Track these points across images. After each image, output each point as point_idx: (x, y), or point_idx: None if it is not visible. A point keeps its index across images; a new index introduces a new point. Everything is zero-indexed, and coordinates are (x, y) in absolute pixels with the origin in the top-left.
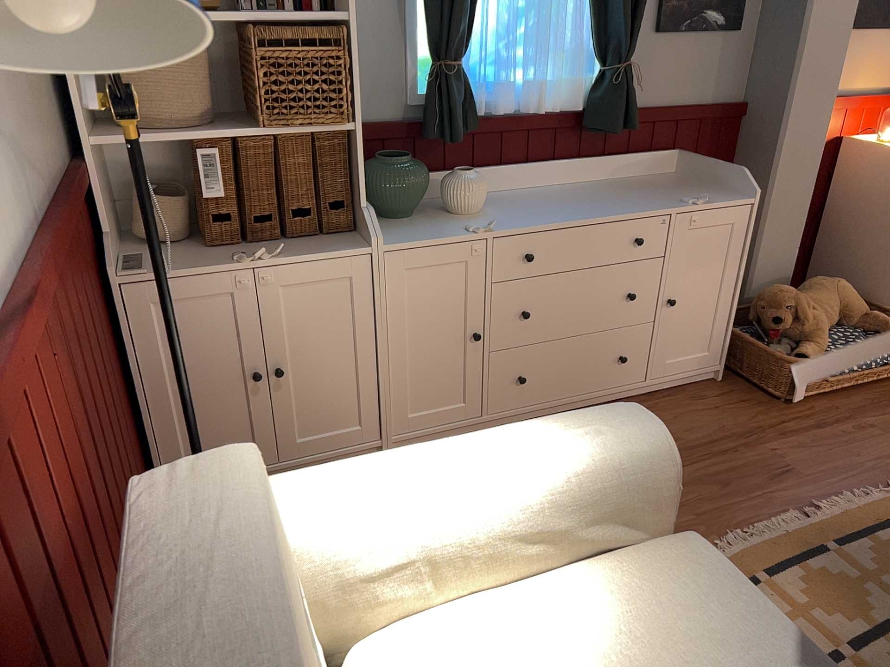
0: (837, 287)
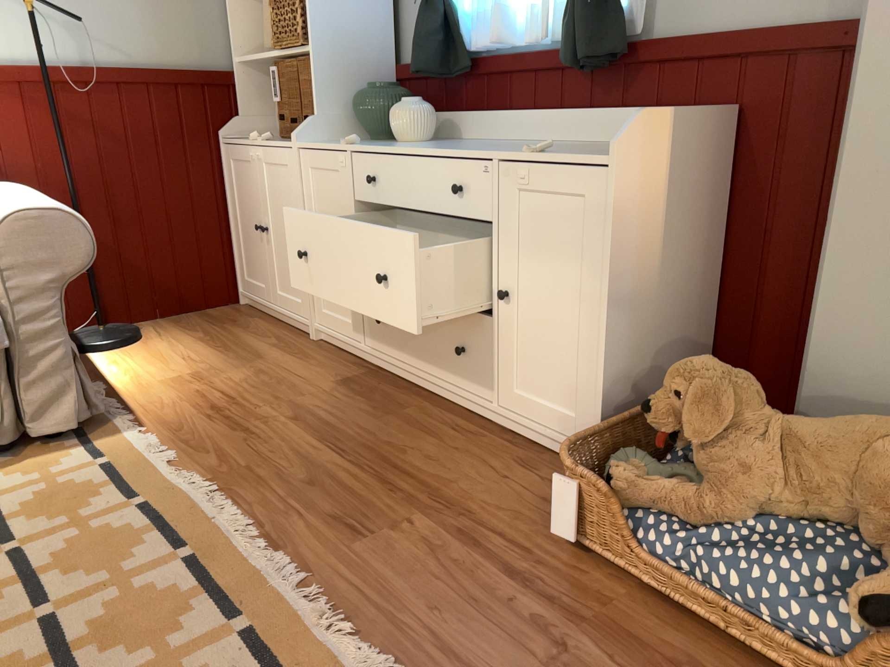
0: (885, 439)
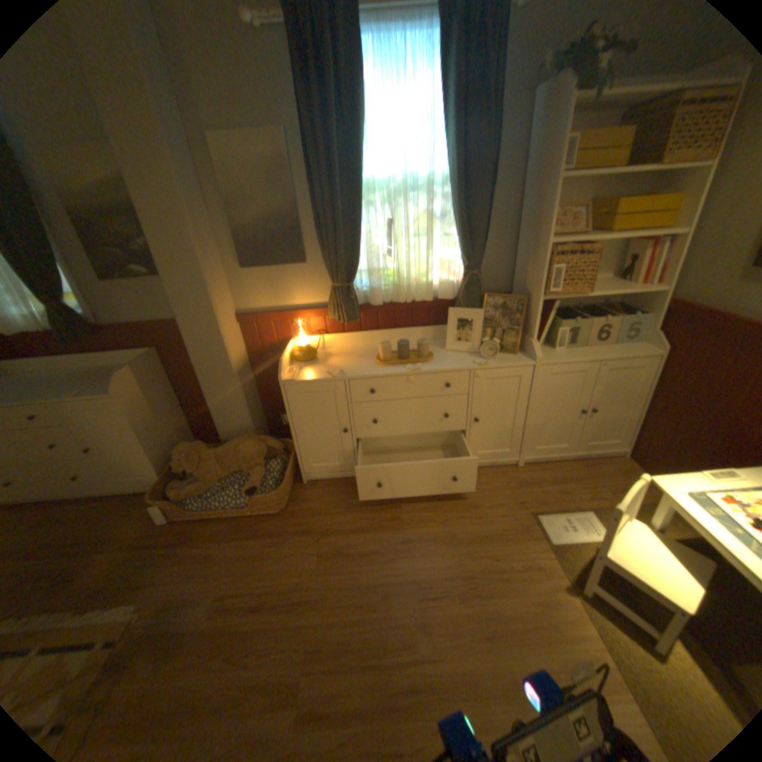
0: (239, 446)
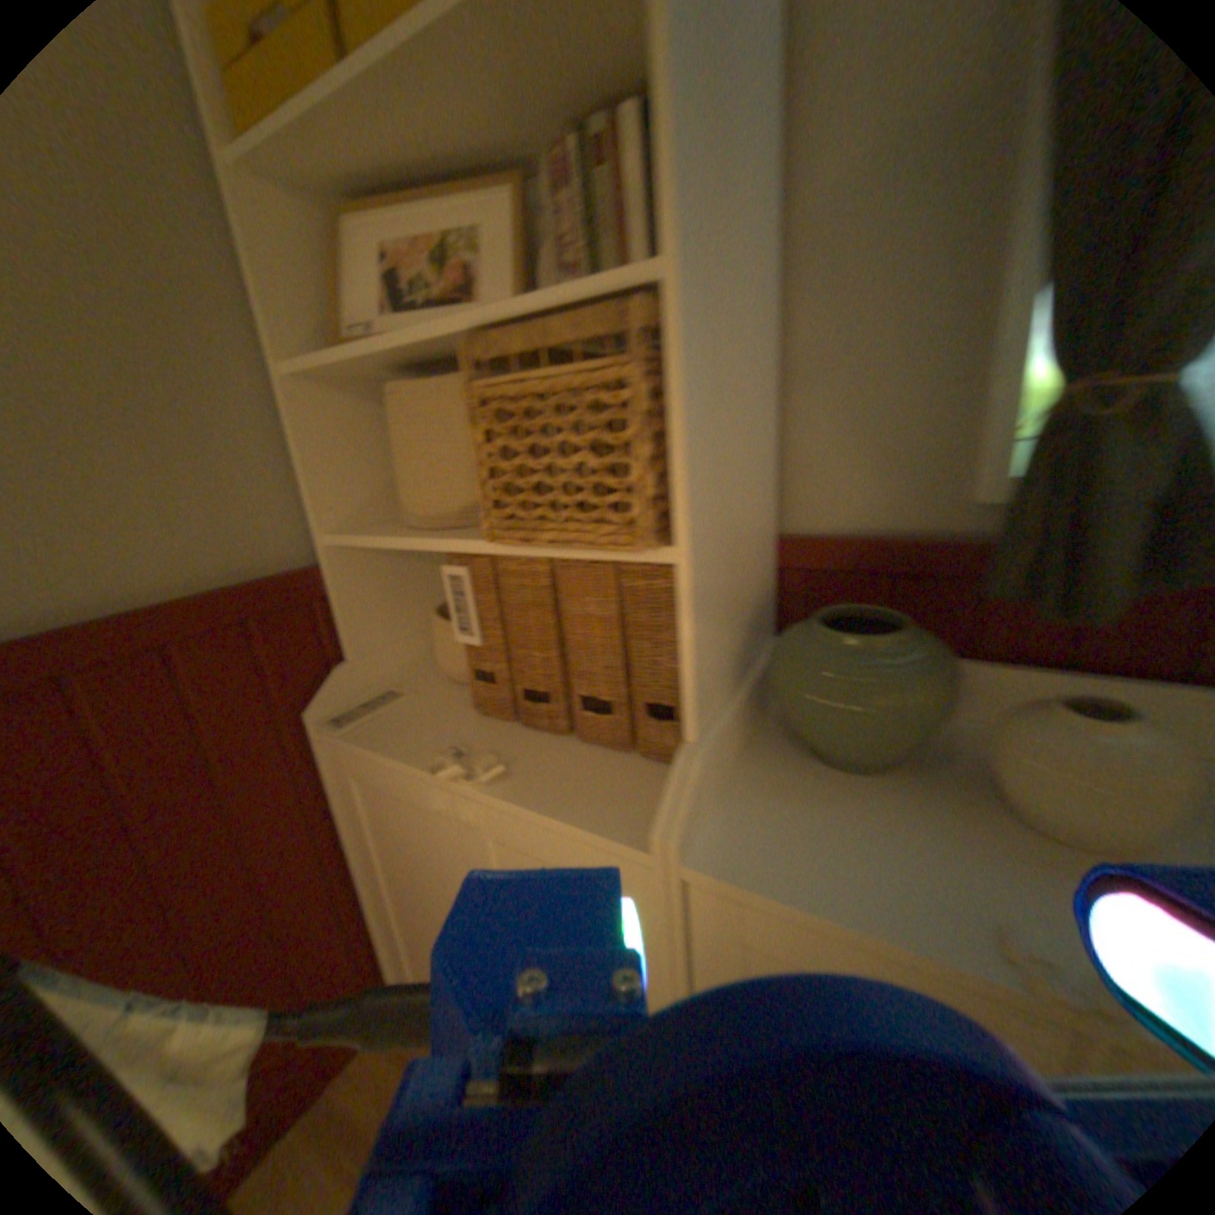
0: None
